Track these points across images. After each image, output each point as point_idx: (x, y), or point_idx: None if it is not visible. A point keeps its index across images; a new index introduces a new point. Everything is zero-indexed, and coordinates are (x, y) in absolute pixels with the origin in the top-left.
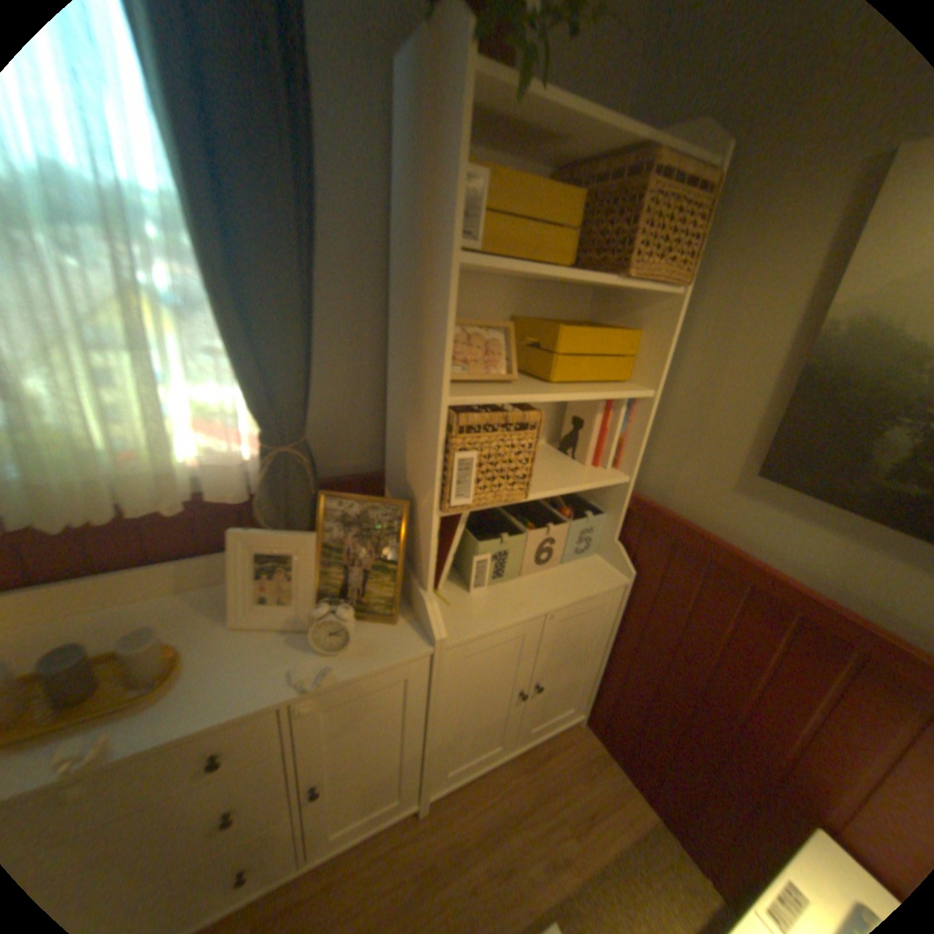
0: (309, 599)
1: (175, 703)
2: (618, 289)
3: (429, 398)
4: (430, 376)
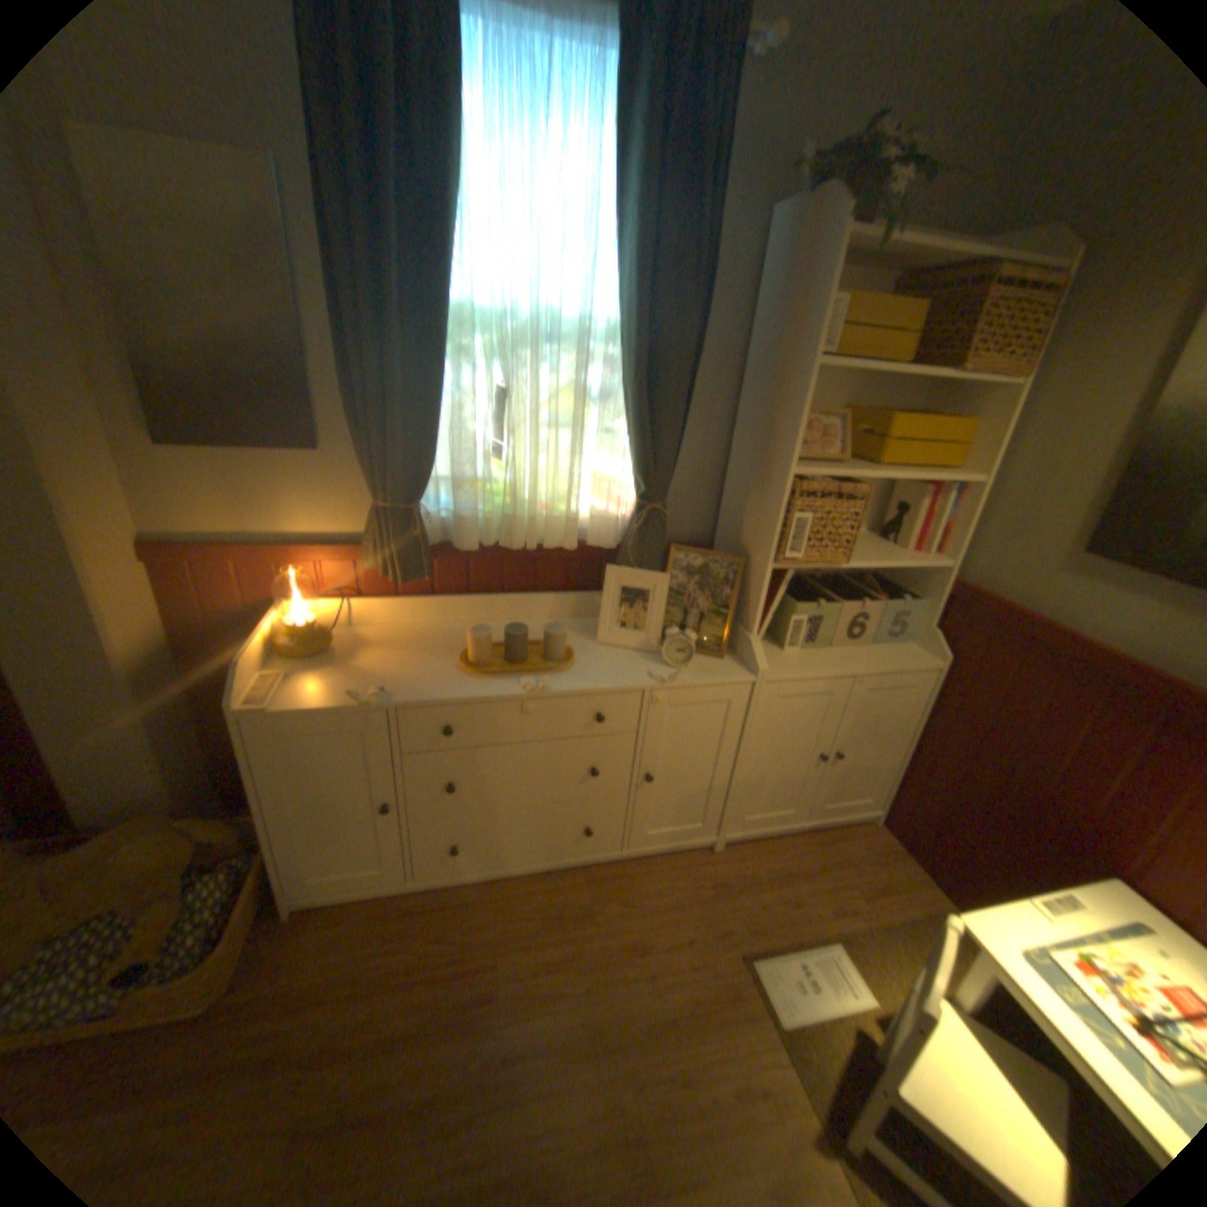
0: (660, 626)
1: (577, 674)
2: (956, 380)
3: (775, 470)
4: (779, 452)
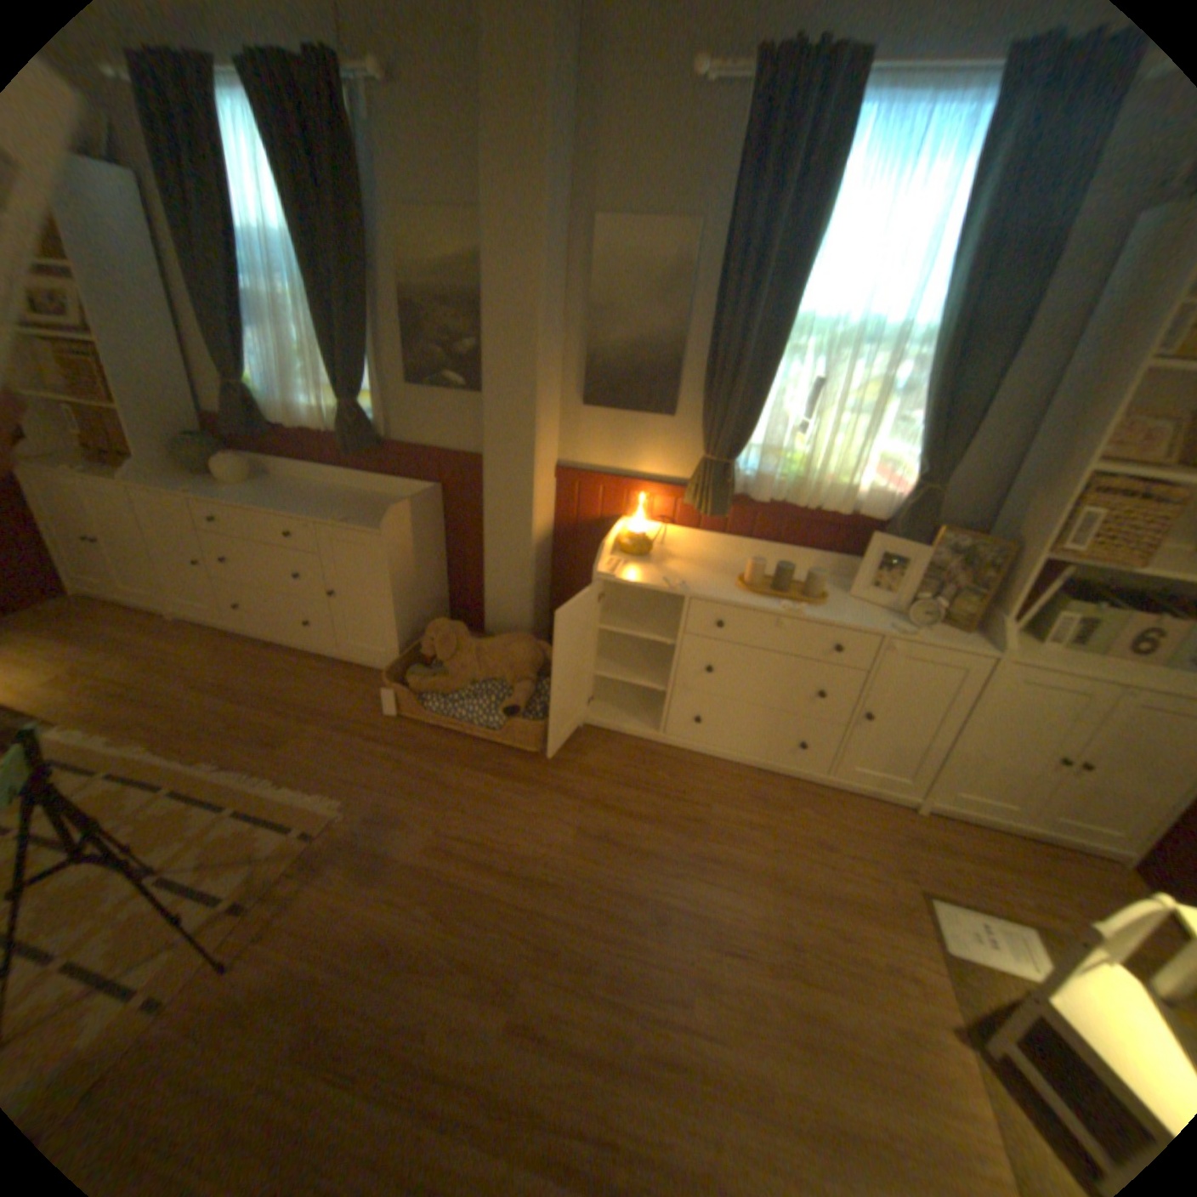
0: (913, 592)
1: (827, 612)
2: None
3: (1073, 466)
4: (1082, 449)
